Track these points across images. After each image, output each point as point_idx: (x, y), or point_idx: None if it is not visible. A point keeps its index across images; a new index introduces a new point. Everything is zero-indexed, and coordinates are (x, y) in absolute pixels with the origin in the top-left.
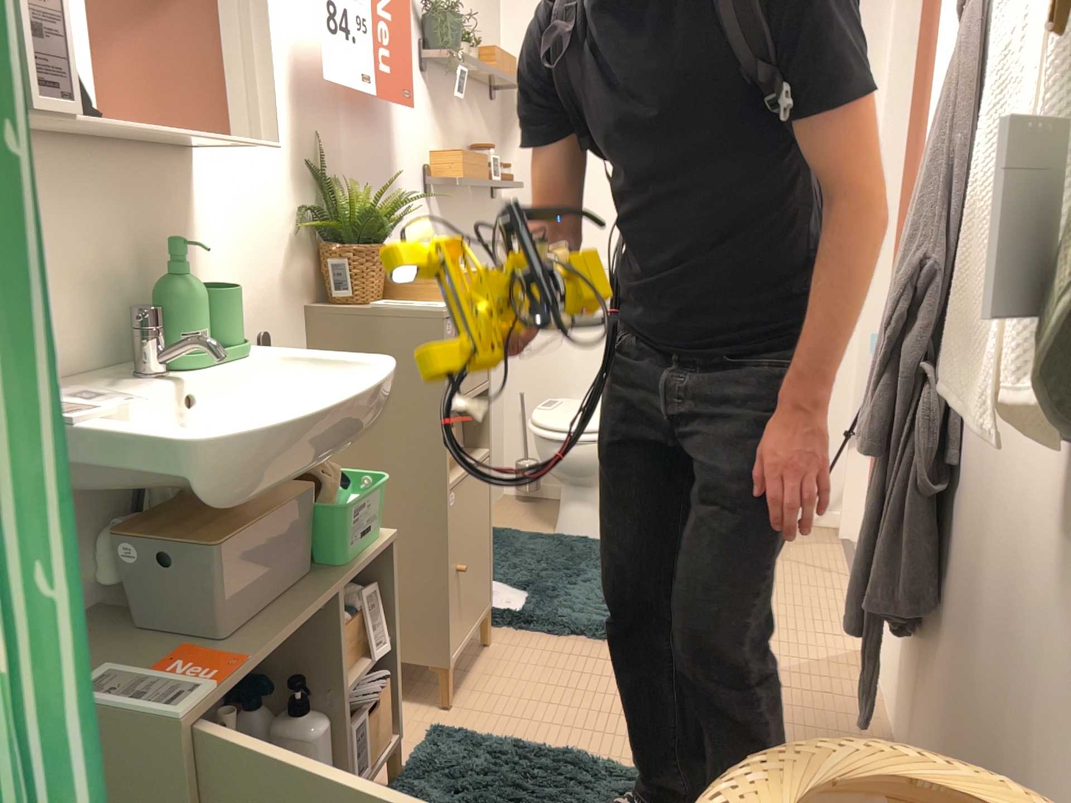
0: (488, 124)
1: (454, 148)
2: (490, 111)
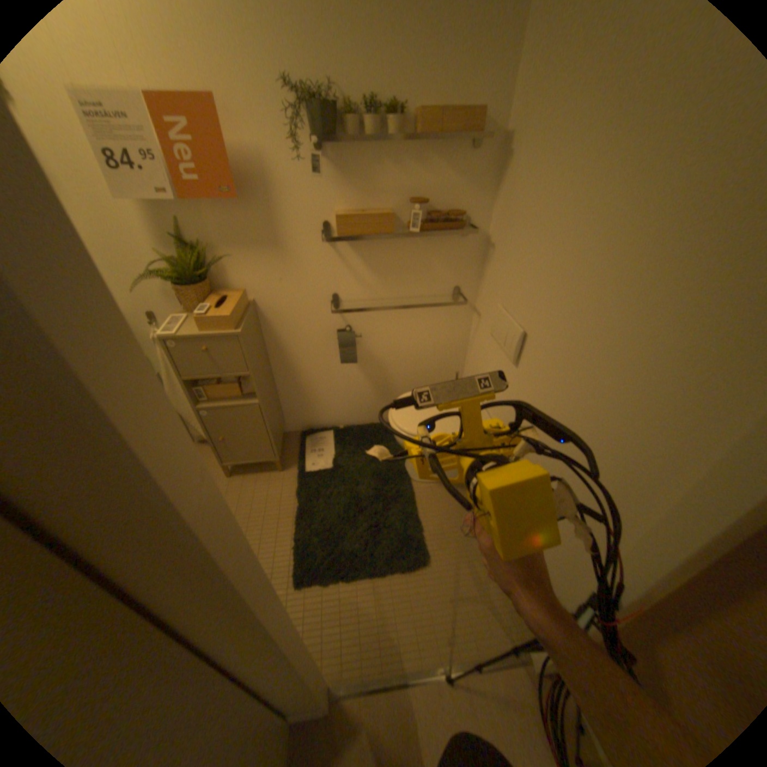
0: (462, 170)
1: (379, 201)
2: (470, 157)
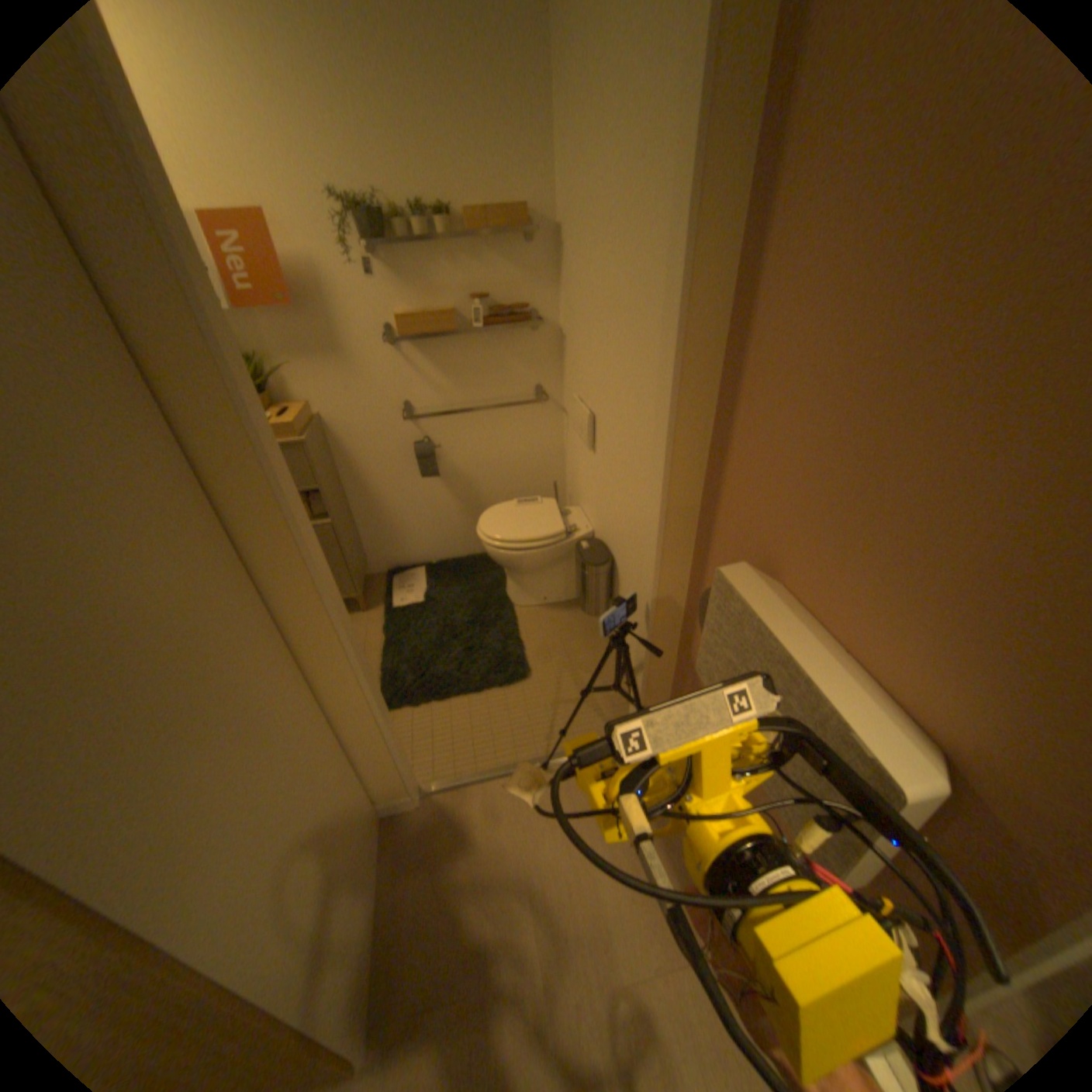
0: (520, 265)
1: (440, 301)
2: (525, 252)
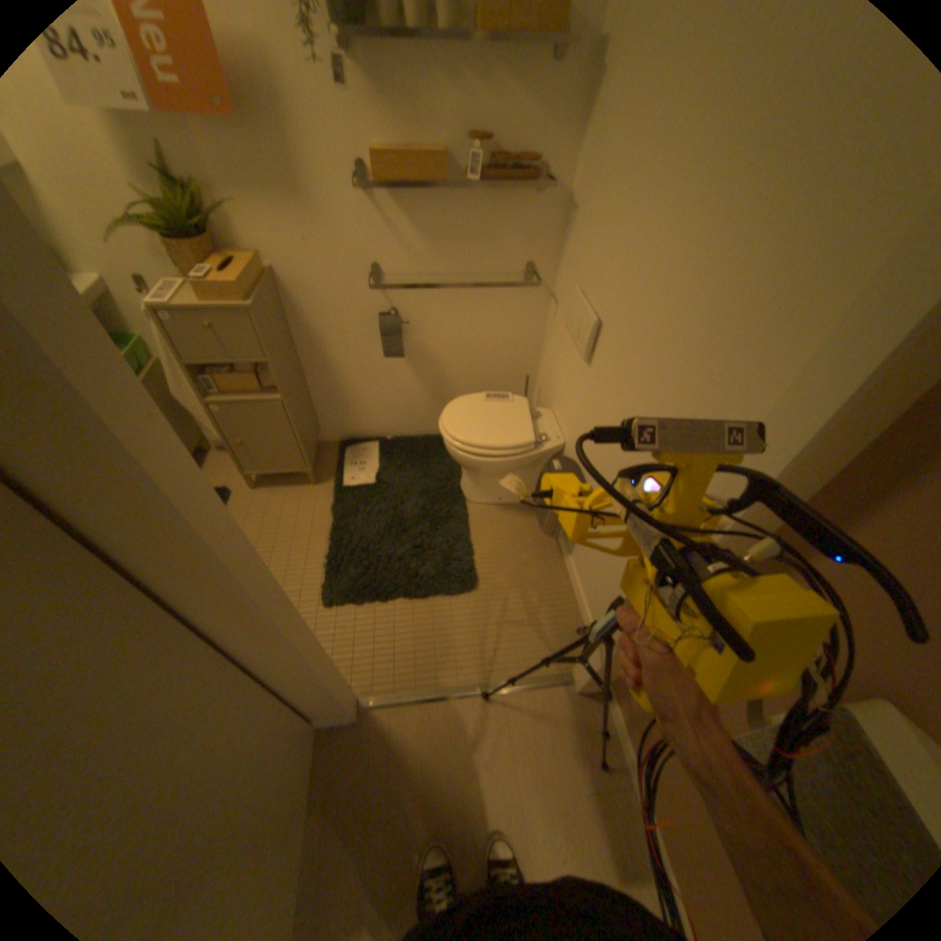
0: (540, 94)
1: (429, 133)
2: (552, 74)
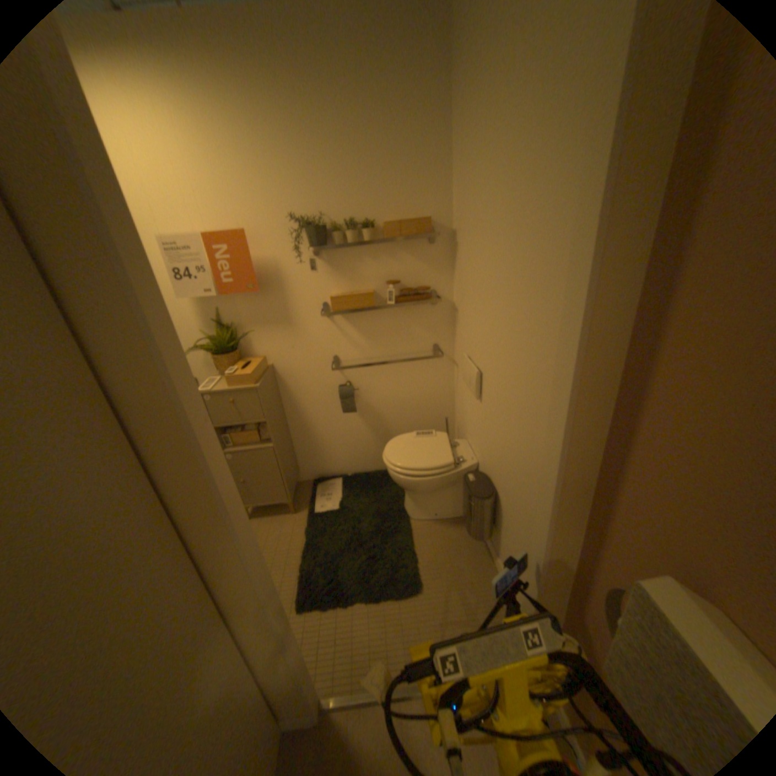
0: (424, 259)
1: (364, 285)
2: (429, 249)
